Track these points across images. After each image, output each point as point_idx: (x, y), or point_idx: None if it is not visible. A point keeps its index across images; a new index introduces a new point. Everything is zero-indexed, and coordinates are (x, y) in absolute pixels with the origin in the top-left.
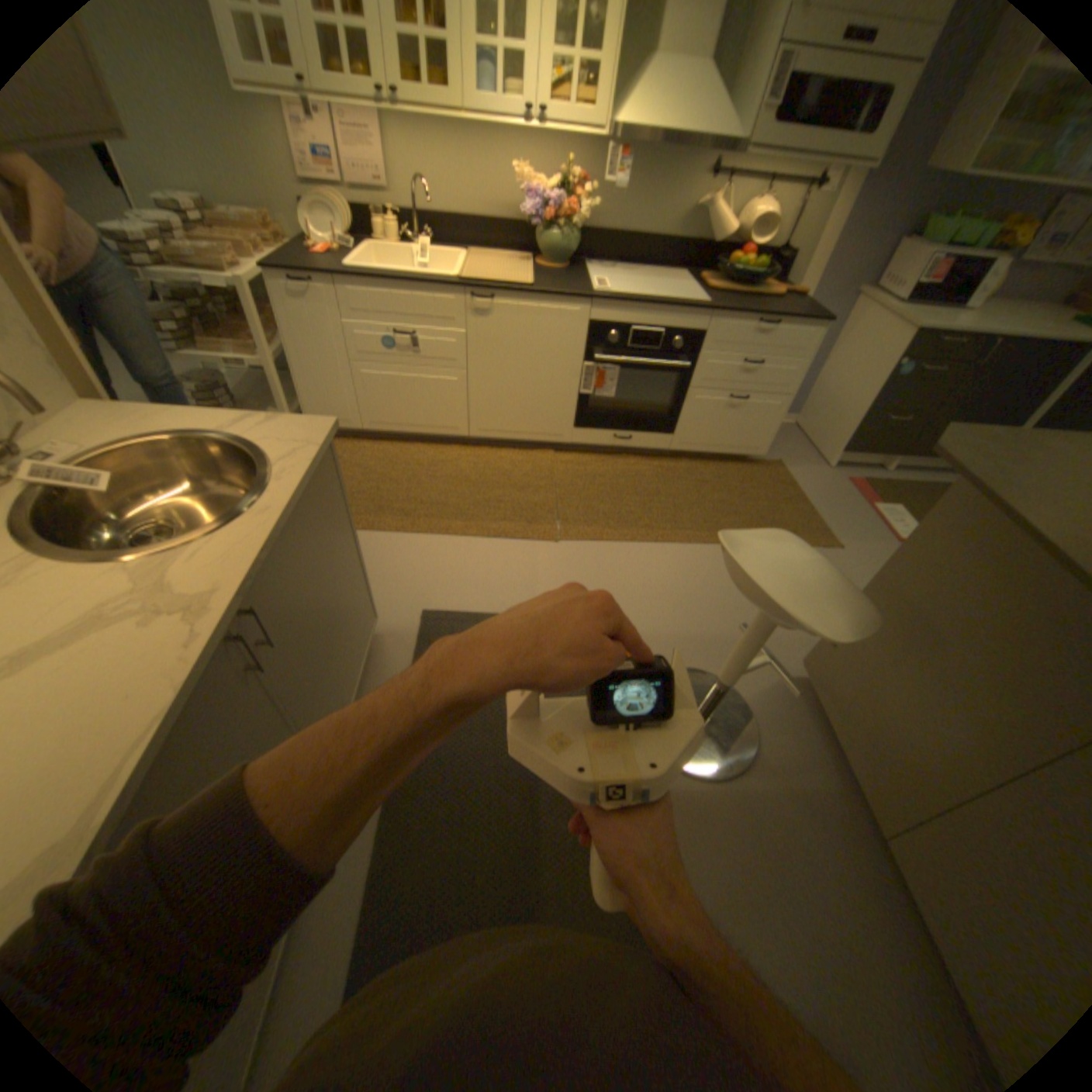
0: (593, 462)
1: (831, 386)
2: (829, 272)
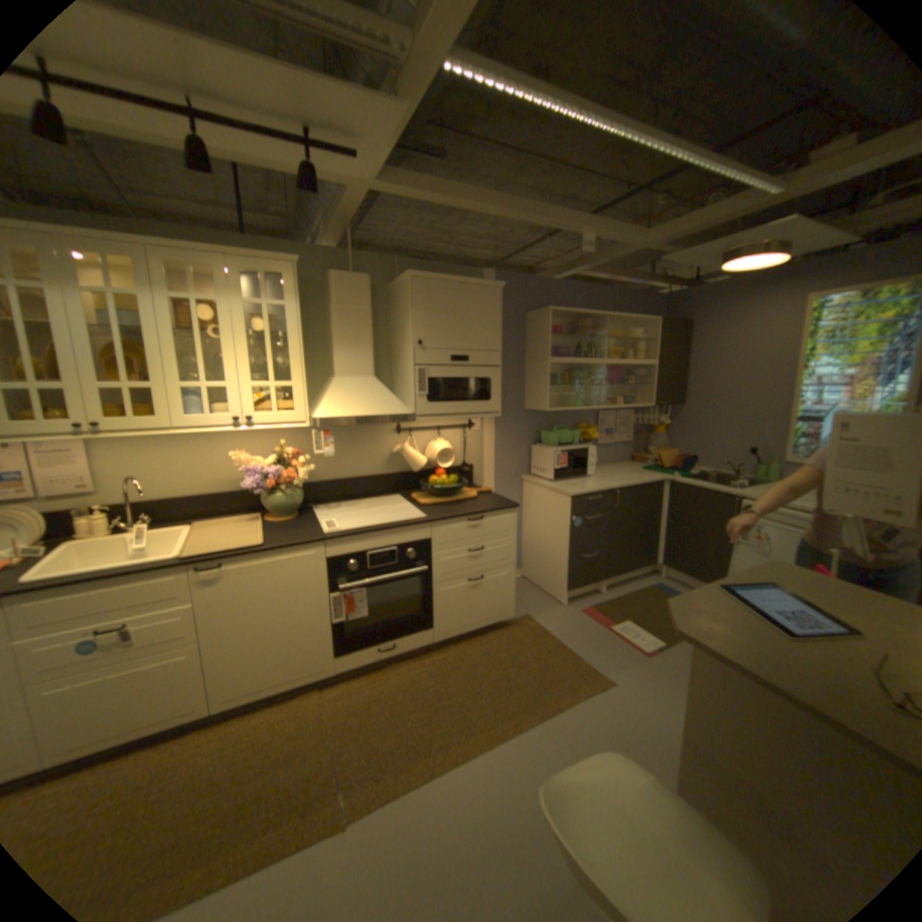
0: (364, 686)
1: (535, 544)
2: (498, 473)
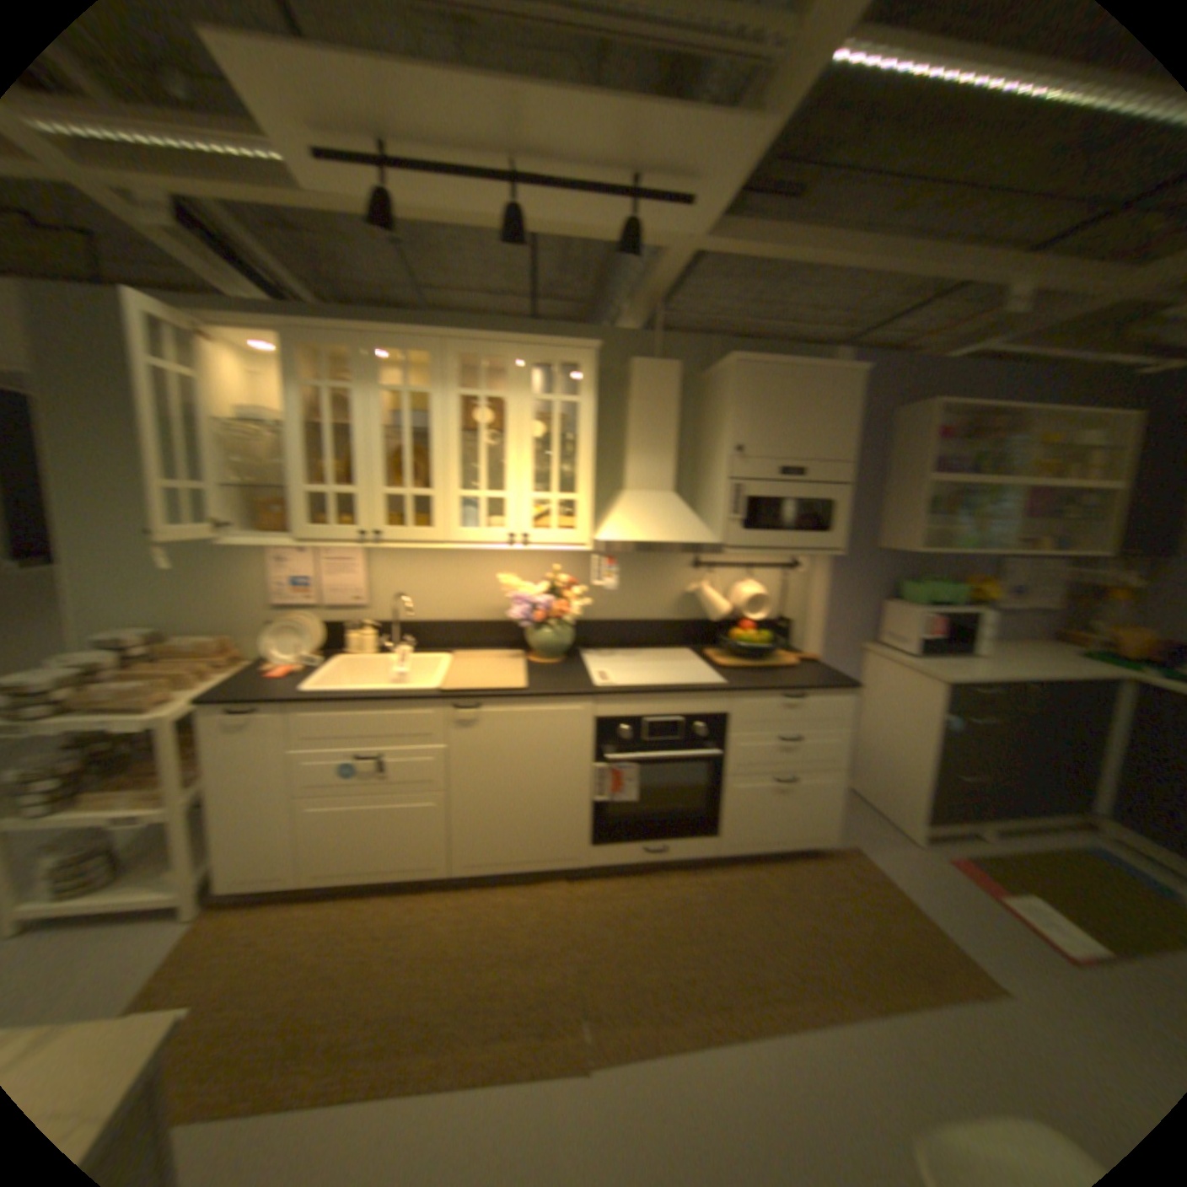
0: (620, 889)
1: (875, 745)
2: (827, 635)
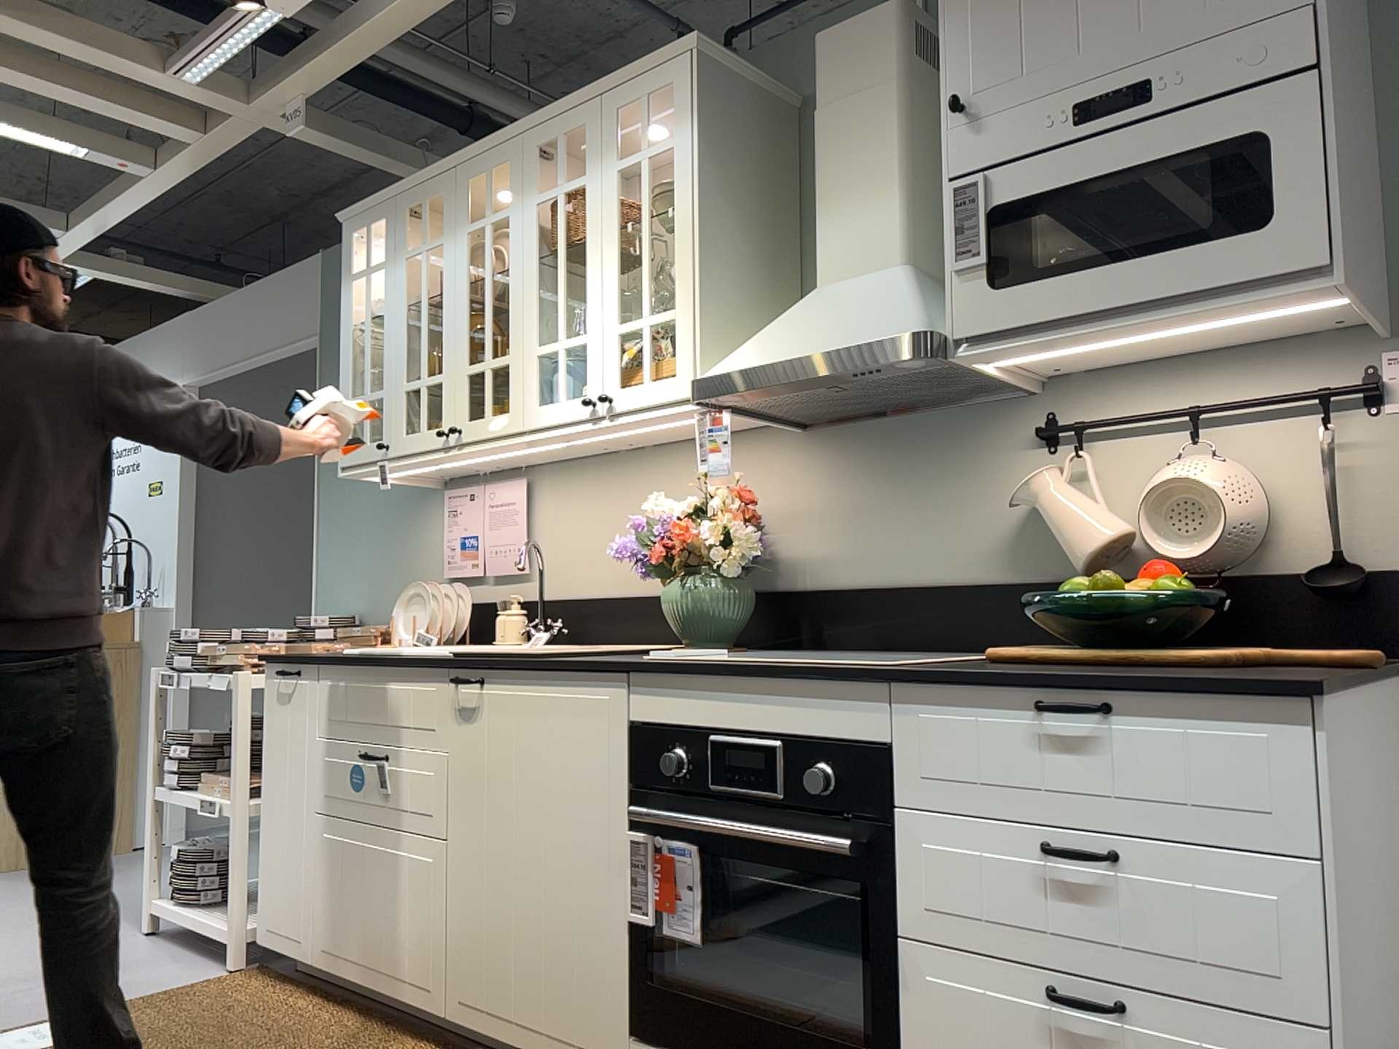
0: None
1: None
2: None
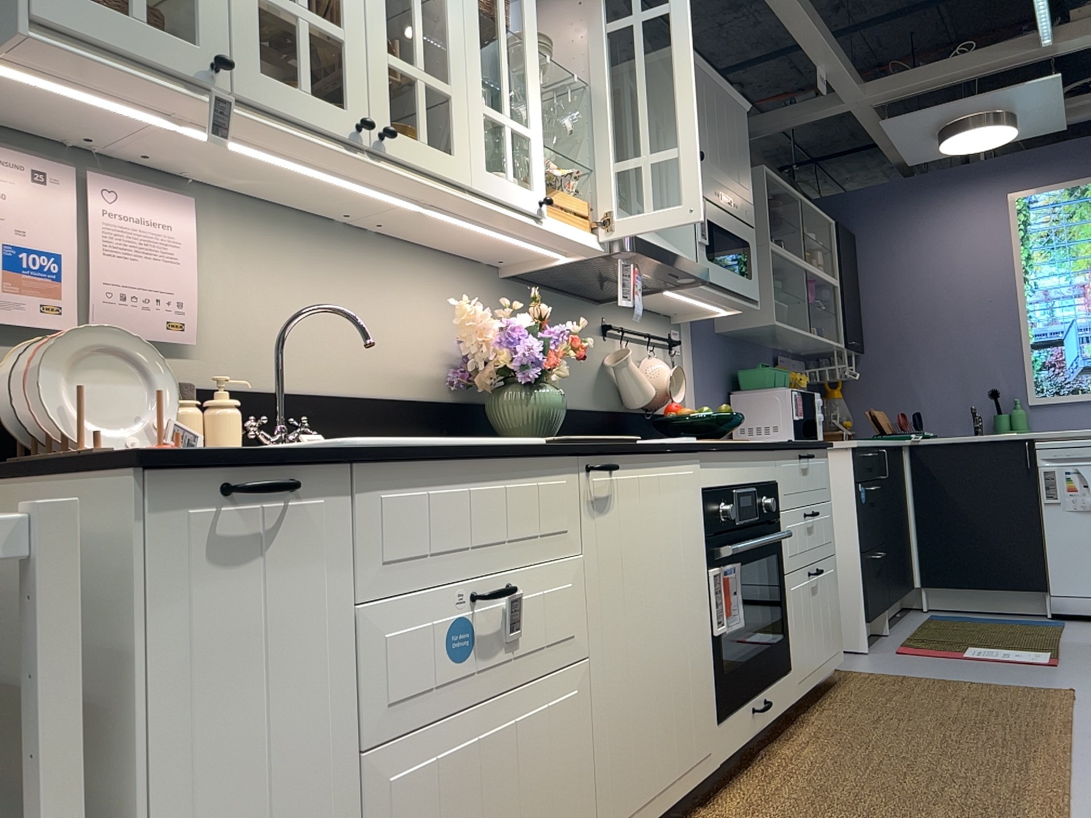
0: (760, 783)
1: None
2: None
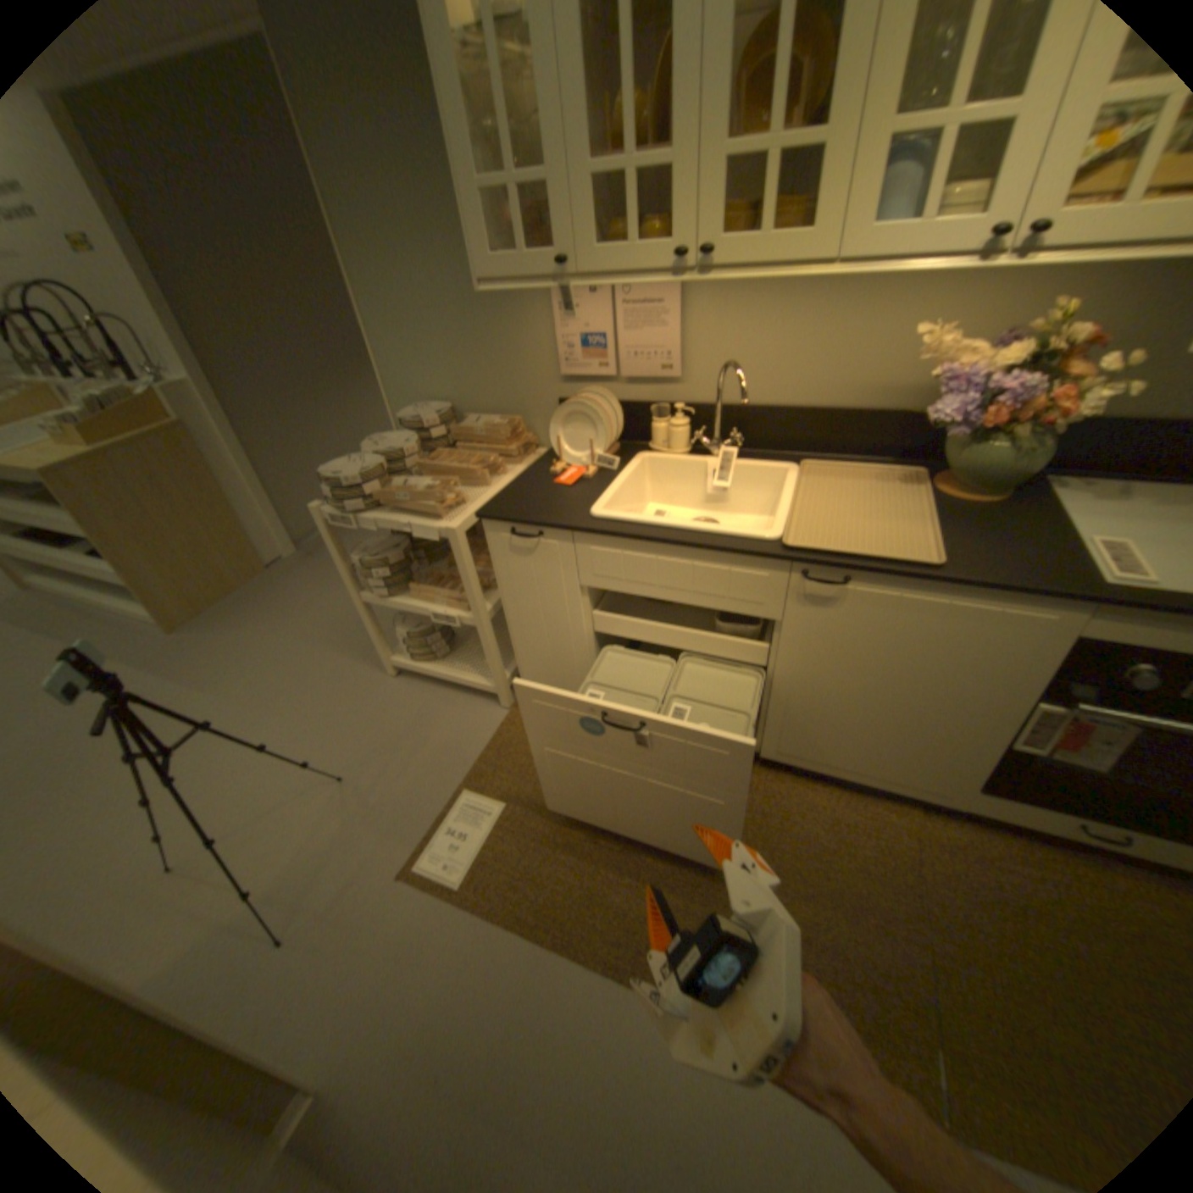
0: (1017, 858)
1: None
2: None
